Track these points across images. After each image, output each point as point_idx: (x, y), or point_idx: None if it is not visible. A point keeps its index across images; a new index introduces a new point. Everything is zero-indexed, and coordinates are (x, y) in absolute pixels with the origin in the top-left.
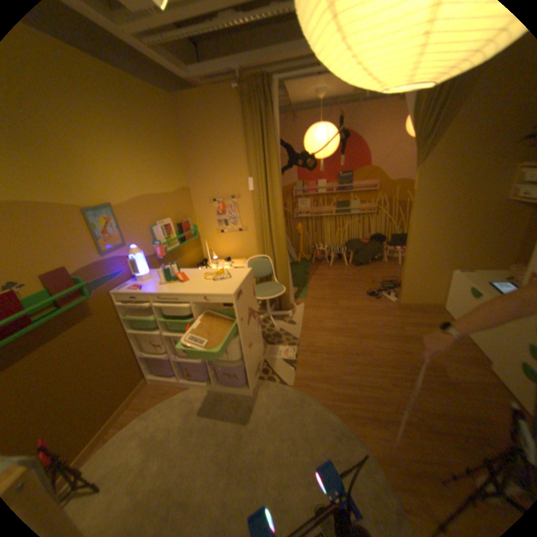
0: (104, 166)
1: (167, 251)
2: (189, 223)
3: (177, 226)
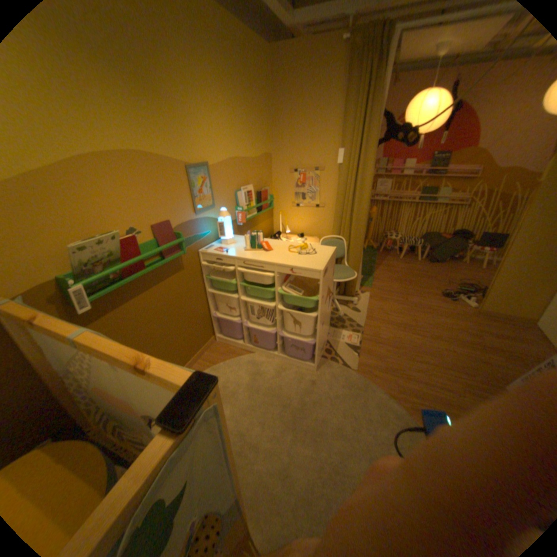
0: (207, 122)
1: (246, 218)
2: (267, 192)
3: (256, 193)
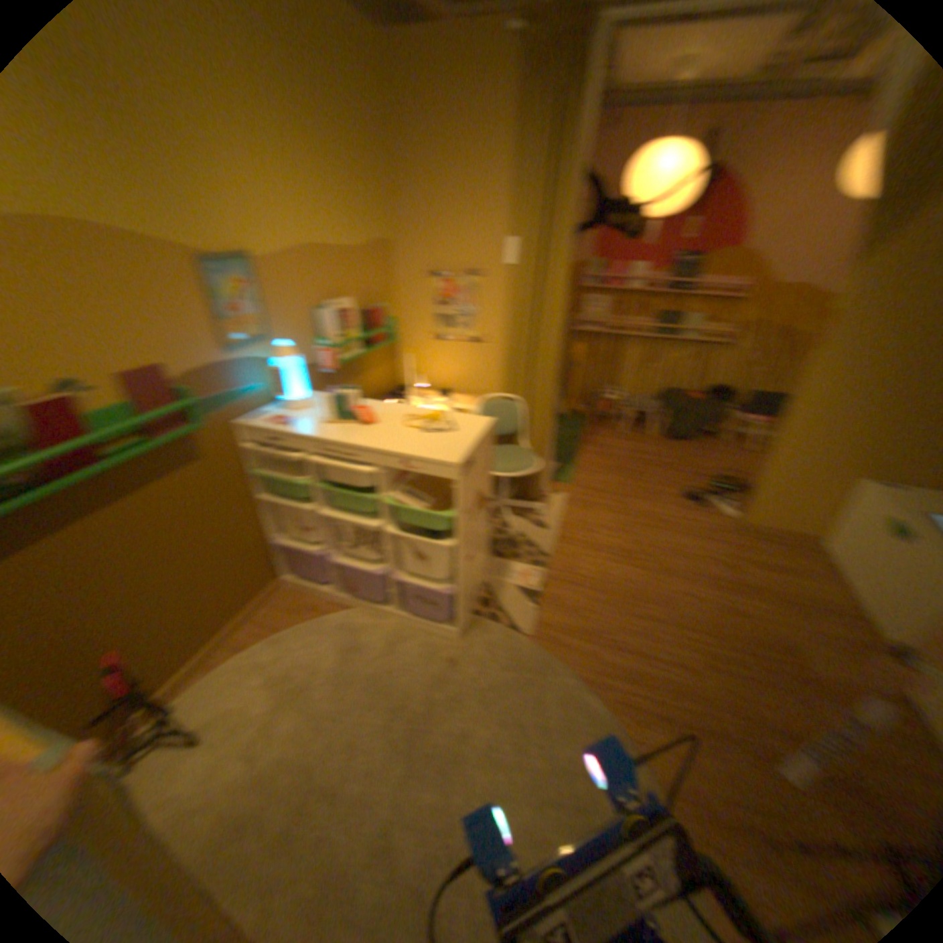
0: (235, 170)
1: (334, 360)
2: (378, 311)
3: (356, 314)
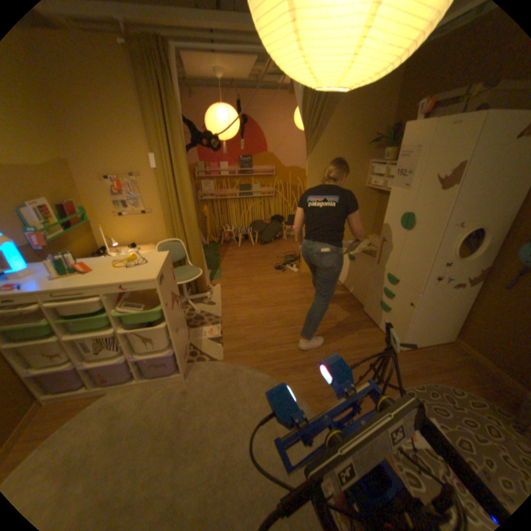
0: None
1: (46, 239)
2: (73, 203)
3: (56, 207)
